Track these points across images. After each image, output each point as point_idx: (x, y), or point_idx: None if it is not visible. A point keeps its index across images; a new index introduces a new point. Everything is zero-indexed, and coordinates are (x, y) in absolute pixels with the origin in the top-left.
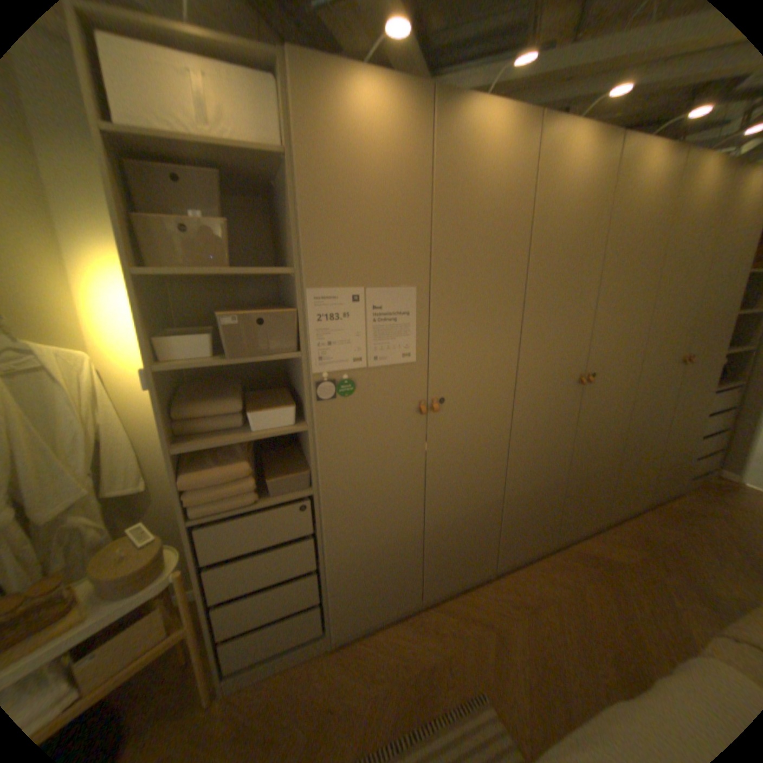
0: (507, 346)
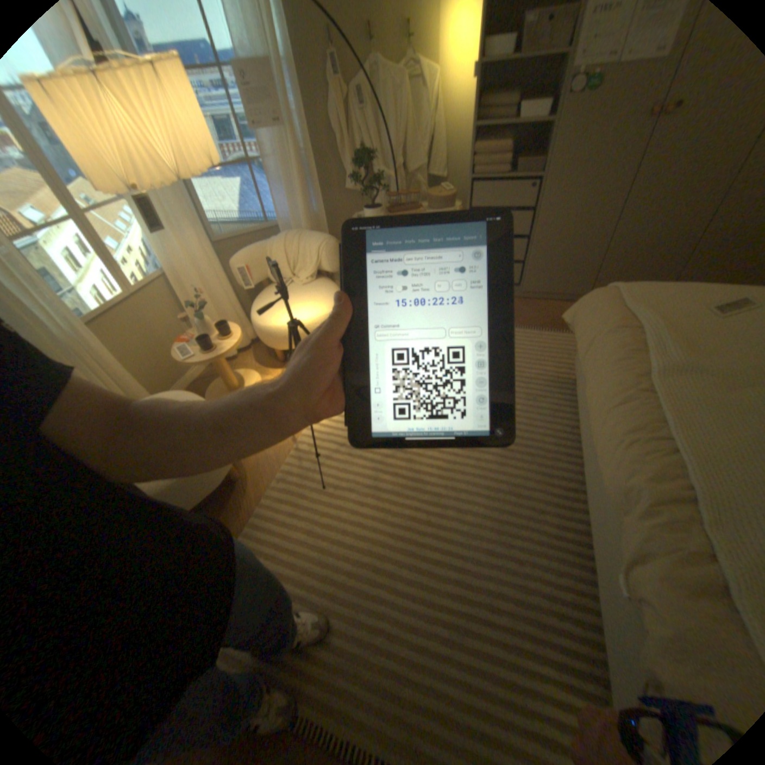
0: None
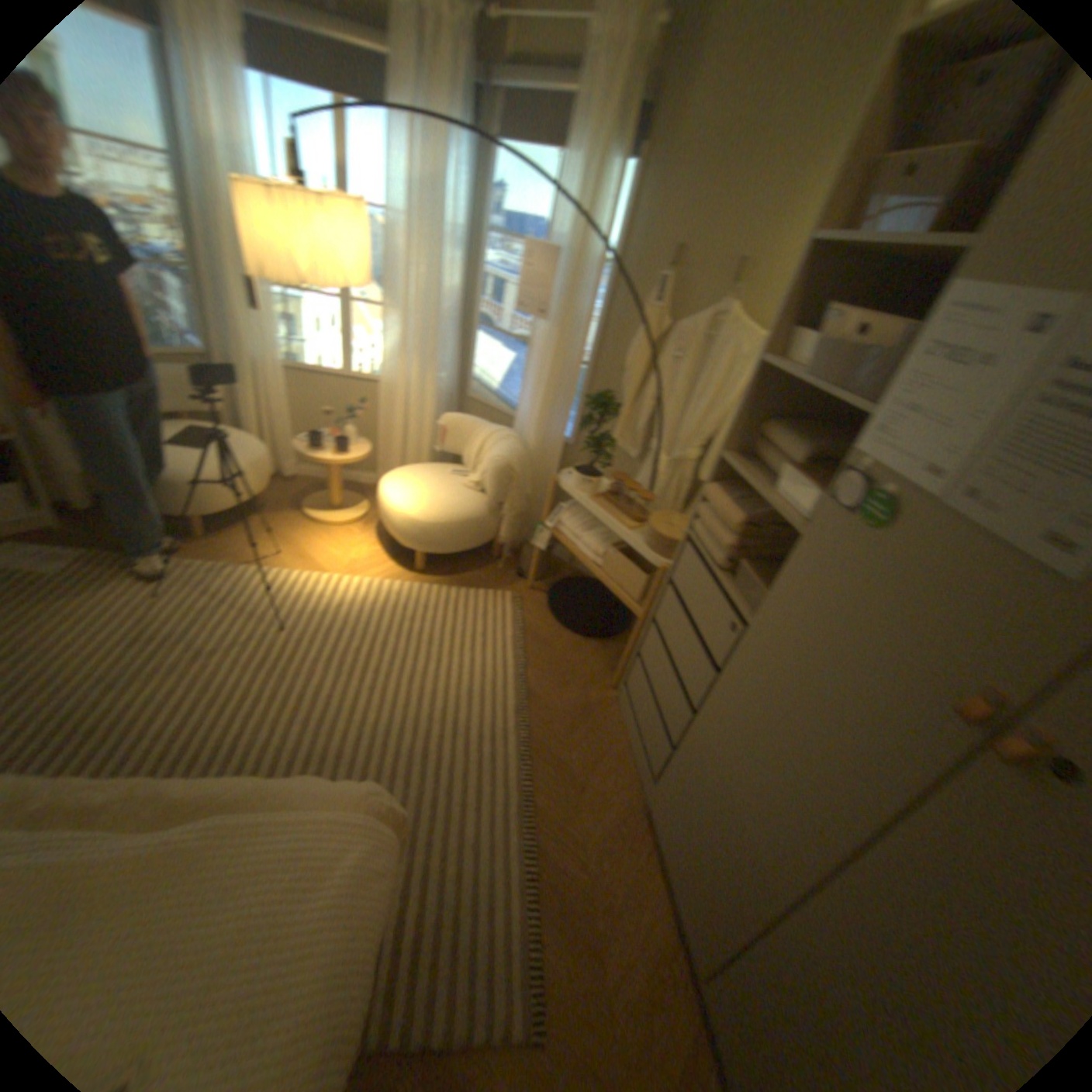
0: None
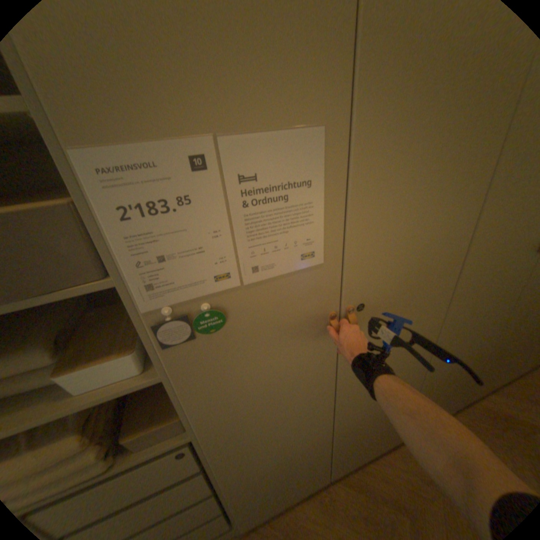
0: (463, 218)
